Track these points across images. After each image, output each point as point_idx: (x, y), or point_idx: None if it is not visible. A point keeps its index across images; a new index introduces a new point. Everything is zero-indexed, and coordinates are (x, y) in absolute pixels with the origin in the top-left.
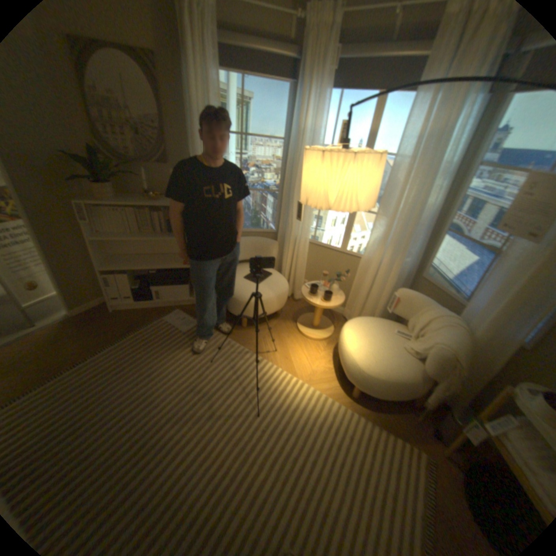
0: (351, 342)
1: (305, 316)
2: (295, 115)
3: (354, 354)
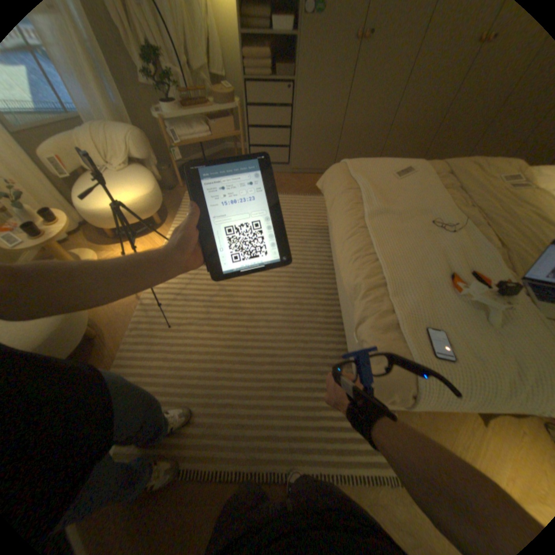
0: (119, 199)
1: None
2: None
3: (134, 197)
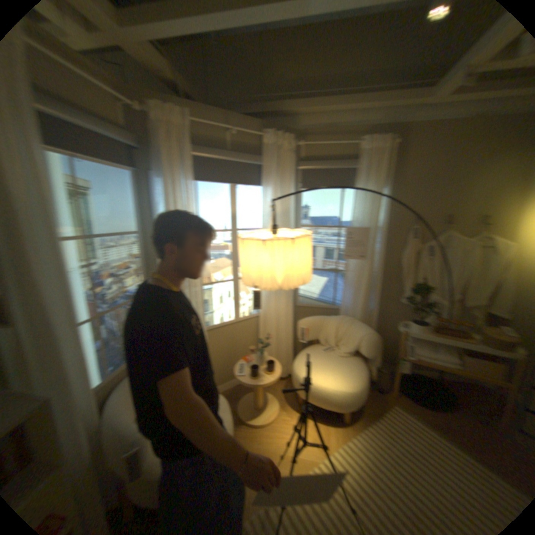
0: (326, 383)
1: (242, 409)
2: (147, 205)
3: (340, 389)
